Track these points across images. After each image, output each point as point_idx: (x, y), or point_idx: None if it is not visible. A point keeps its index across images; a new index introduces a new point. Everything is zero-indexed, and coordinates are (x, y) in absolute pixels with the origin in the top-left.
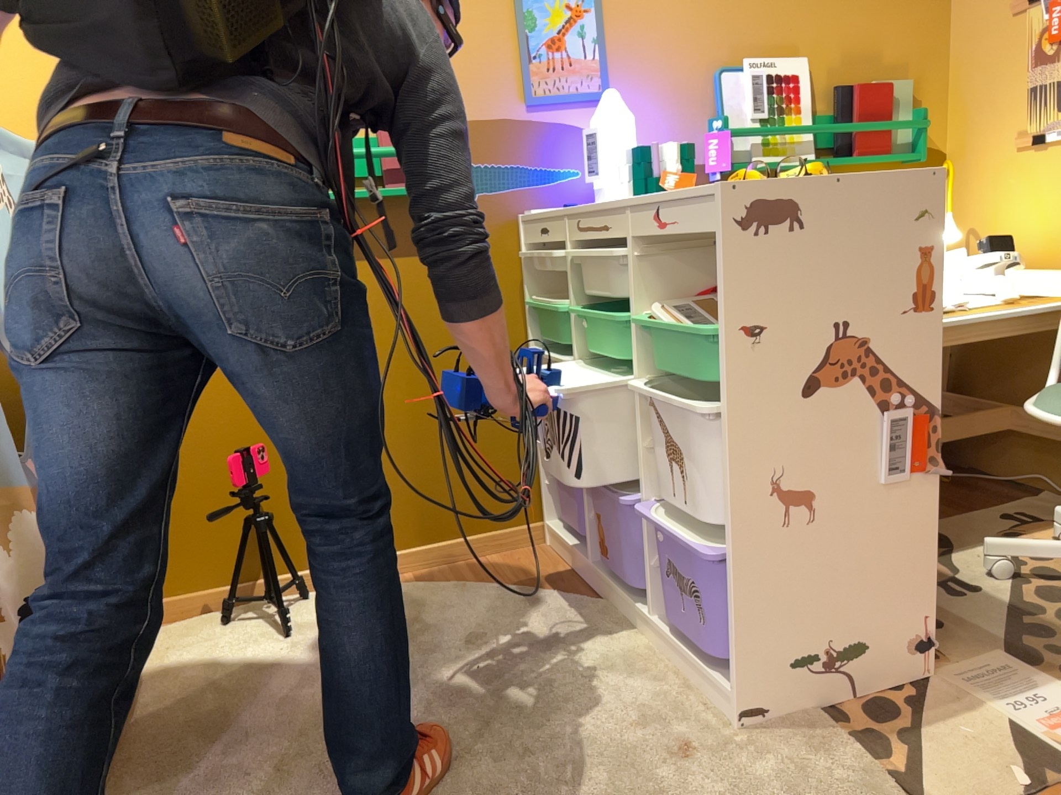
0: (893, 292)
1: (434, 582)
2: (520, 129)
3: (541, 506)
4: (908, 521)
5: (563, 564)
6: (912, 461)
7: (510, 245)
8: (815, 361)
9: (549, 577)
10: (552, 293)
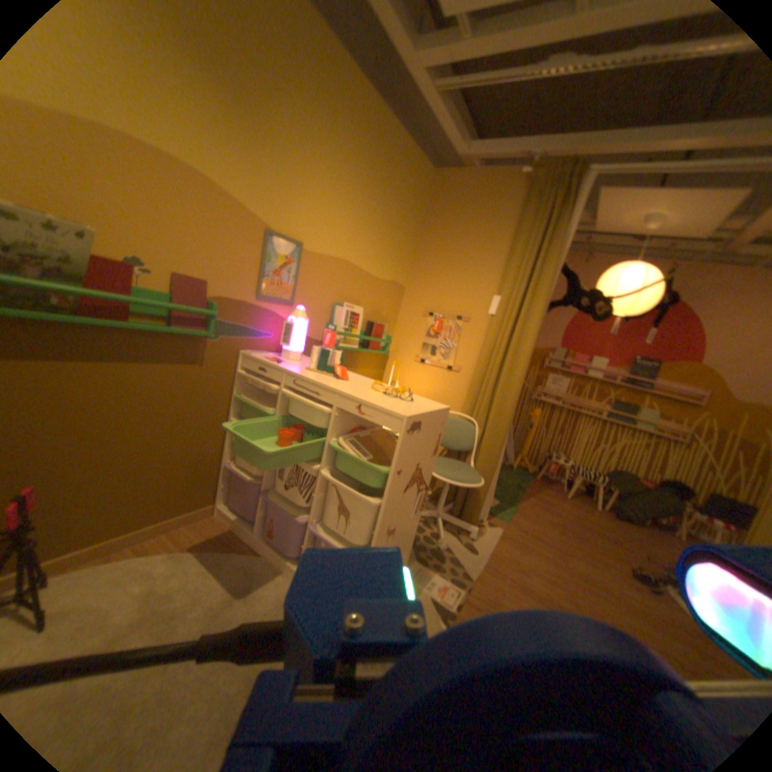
0: (432, 450)
1: (154, 559)
2: (251, 309)
3: (215, 499)
4: (414, 528)
5: (231, 534)
6: (421, 507)
7: (232, 367)
8: (409, 477)
9: (226, 543)
10: (249, 395)
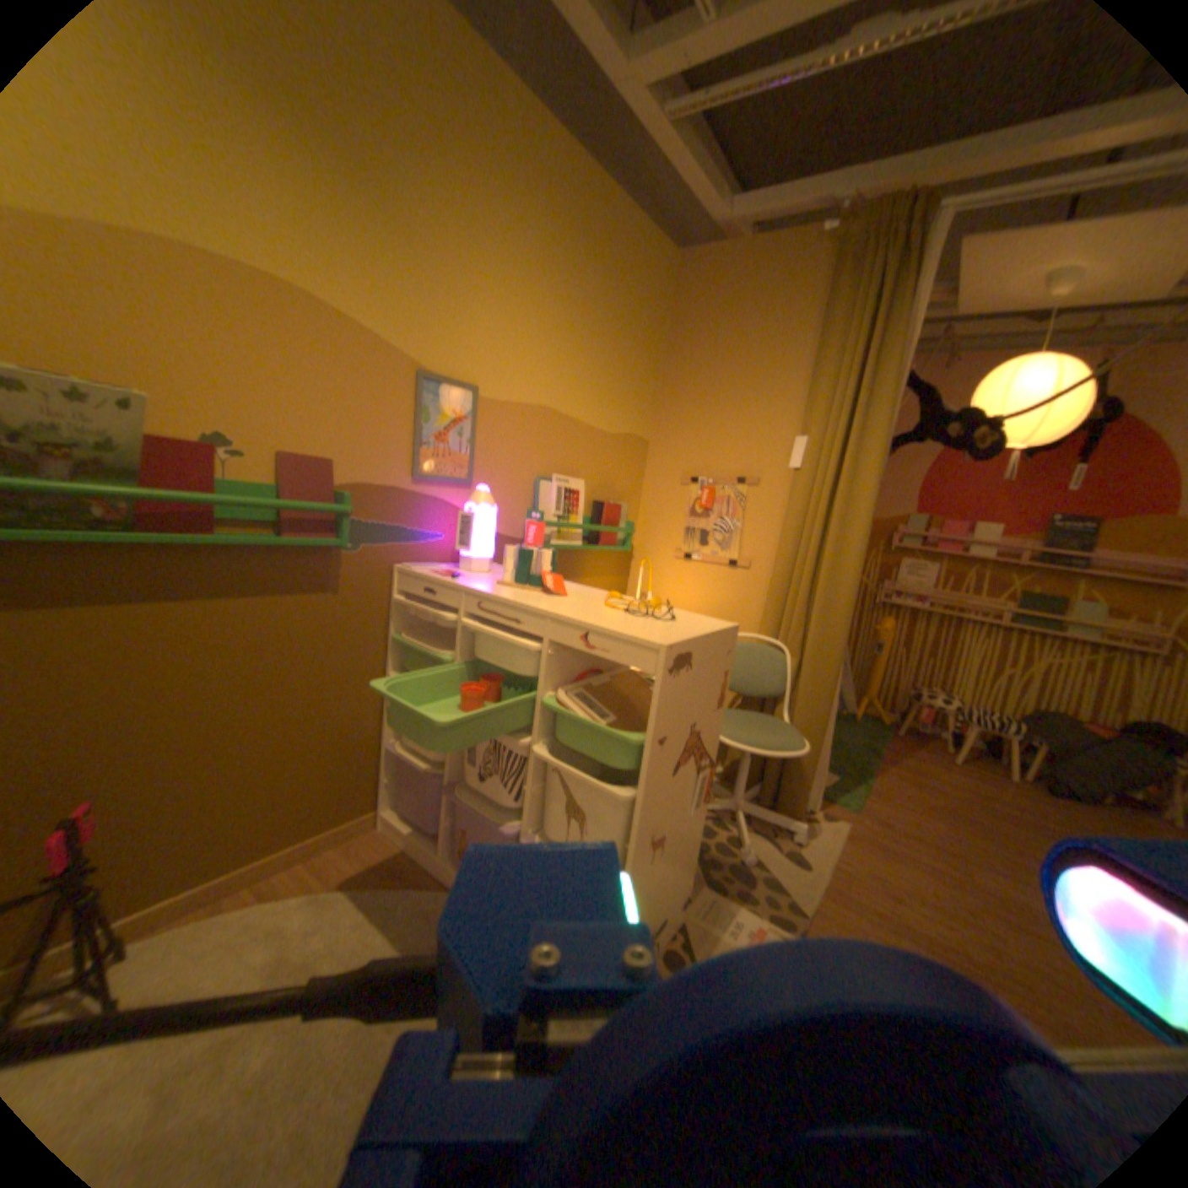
0: (717, 700)
1: (285, 904)
2: (406, 498)
3: (377, 801)
4: (697, 833)
5: (404, 856)
6: (707, 798)
7: (384, 591)
8: (681, 748)
9: (396, 872)
10: (415, 632)
